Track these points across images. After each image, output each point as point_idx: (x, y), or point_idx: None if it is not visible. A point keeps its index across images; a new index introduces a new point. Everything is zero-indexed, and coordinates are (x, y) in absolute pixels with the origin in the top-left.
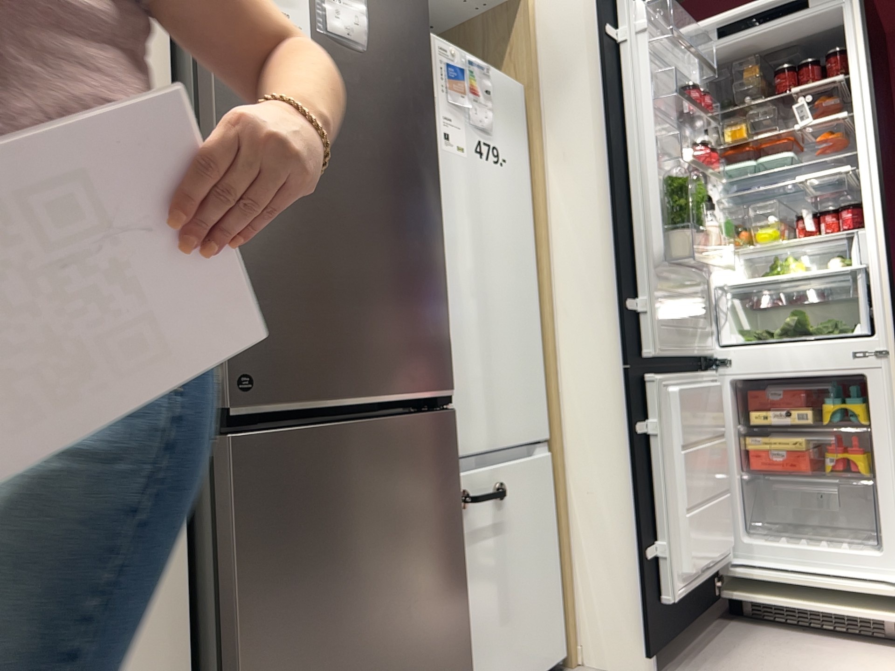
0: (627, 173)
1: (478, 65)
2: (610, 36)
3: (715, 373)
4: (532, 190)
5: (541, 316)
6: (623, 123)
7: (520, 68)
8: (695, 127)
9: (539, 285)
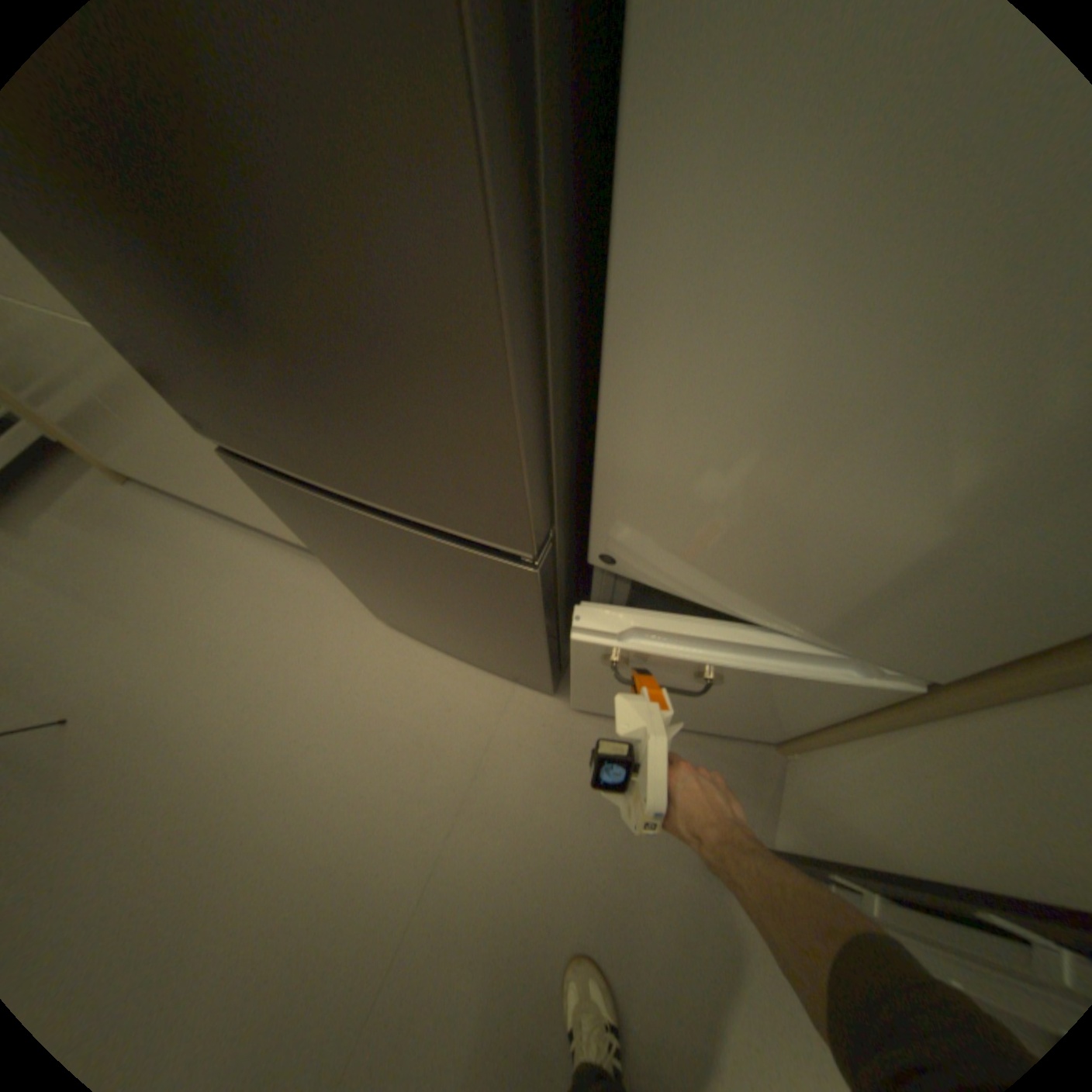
0: None
1: None
2: None
3: None
4: None
5: None
6: None
7: None
8: None
9: None
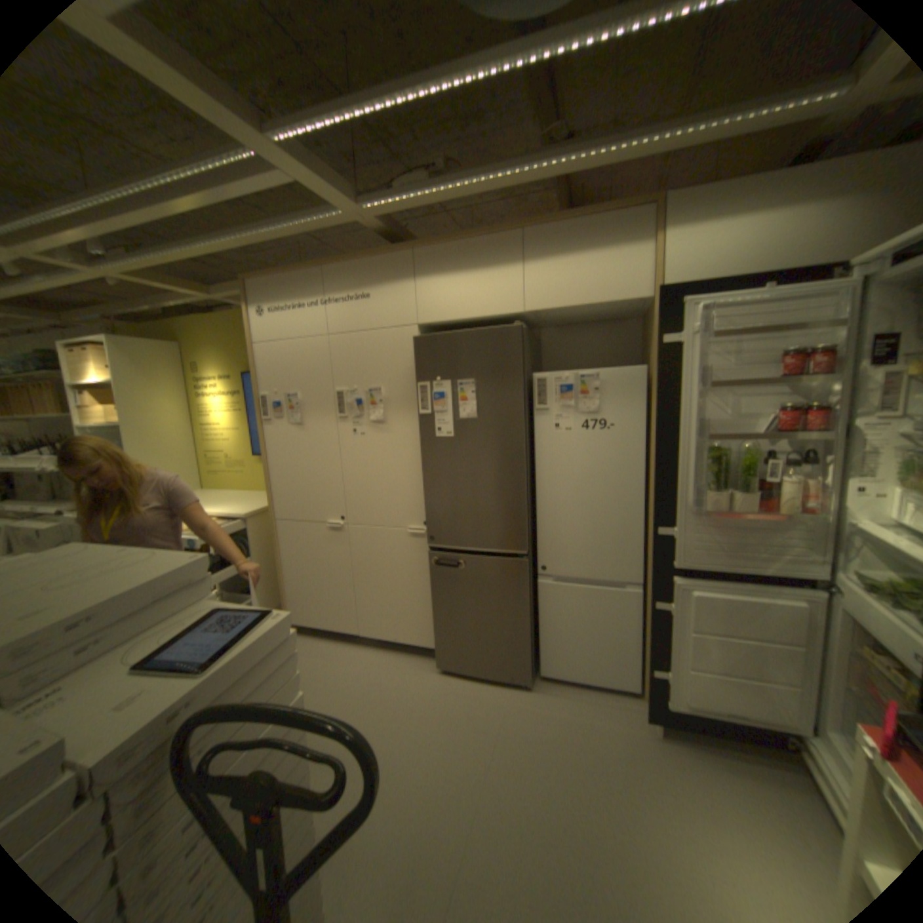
0: (676, 442)
1: (589, 375)
2: (668, 343)
3: (819, 596)
4: (651, 434)
5: (649, 513)
6: (678, 406)
7: (653, 350)
8: (833, 374)
9: (649, 494)
